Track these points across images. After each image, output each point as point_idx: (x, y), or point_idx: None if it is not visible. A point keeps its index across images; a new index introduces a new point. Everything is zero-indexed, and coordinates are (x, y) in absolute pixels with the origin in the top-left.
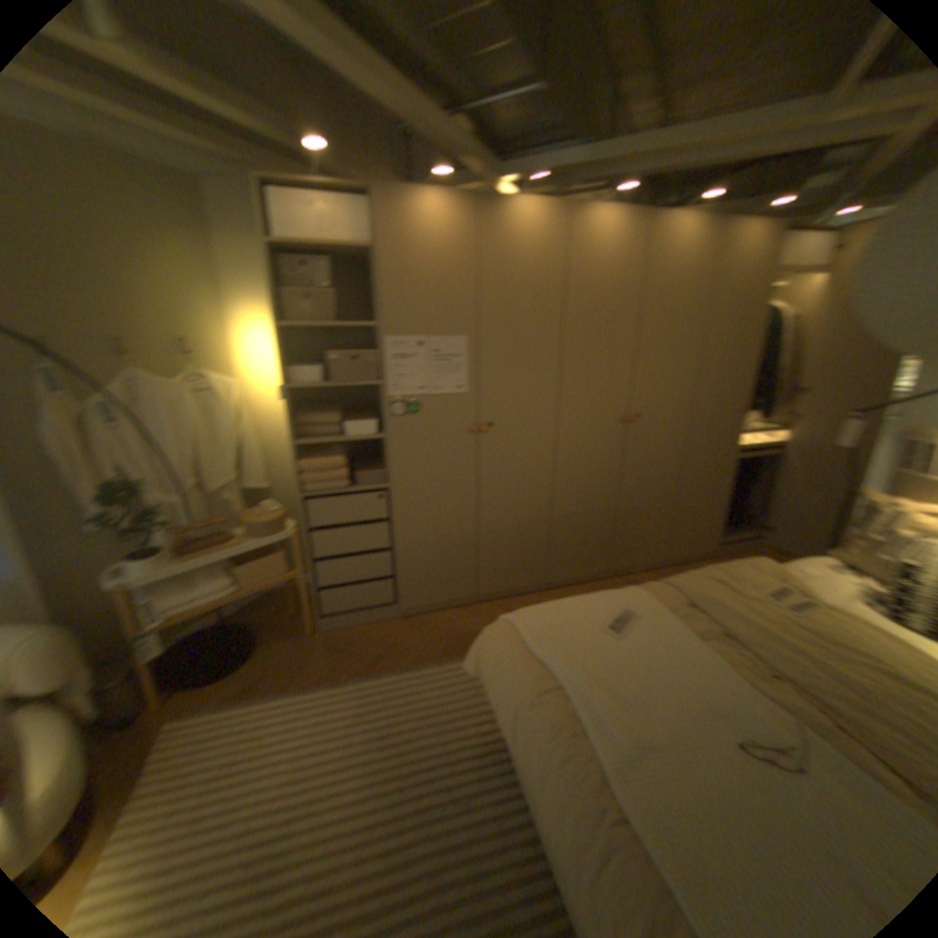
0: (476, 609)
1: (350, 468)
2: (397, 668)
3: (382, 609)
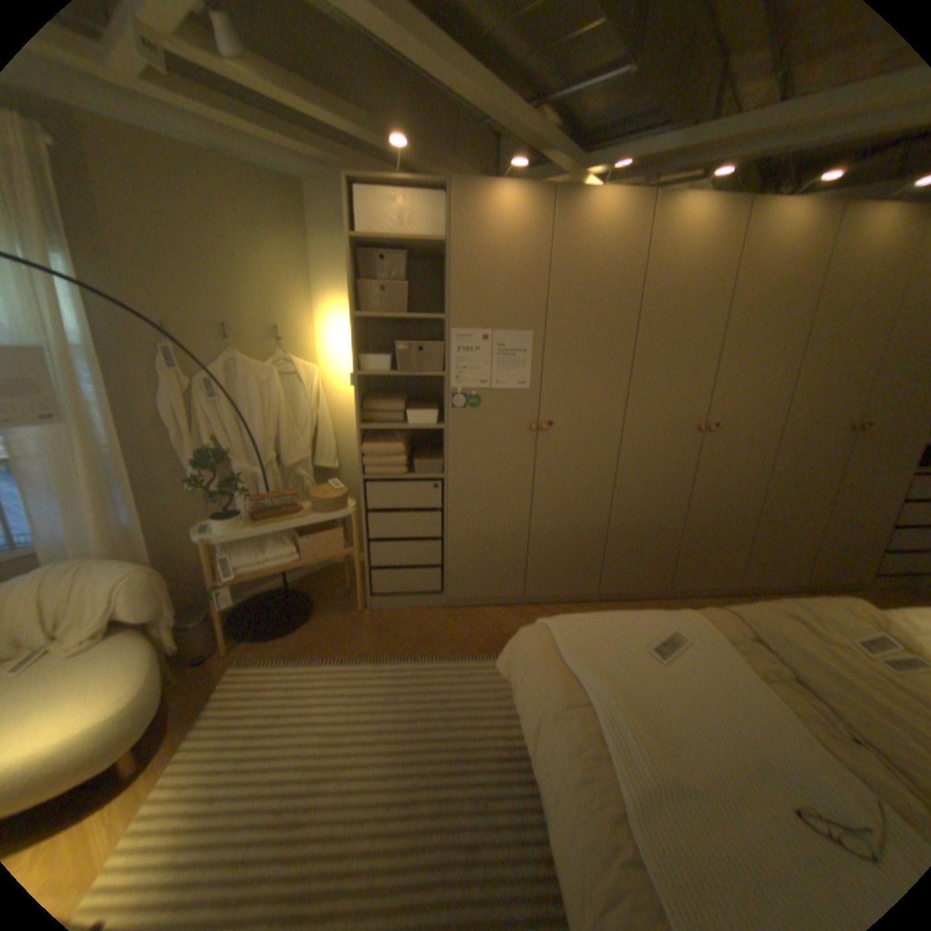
0: (519, 610)
1: (407, 456)
2: (433, 657)
3: (426, 597)
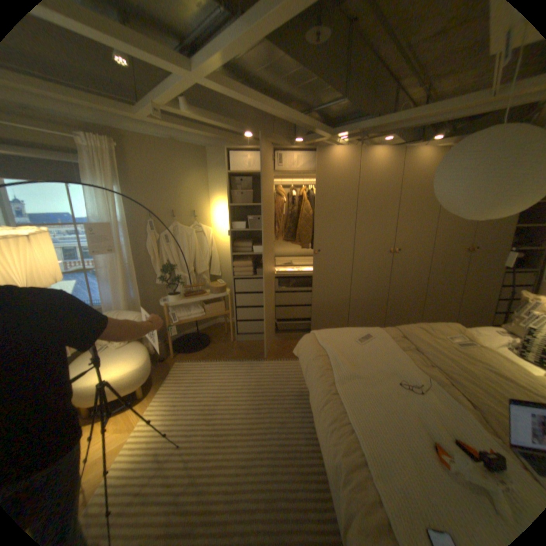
0: None
1: (253, 268)
2: (266, 360)
3: (263, 335)
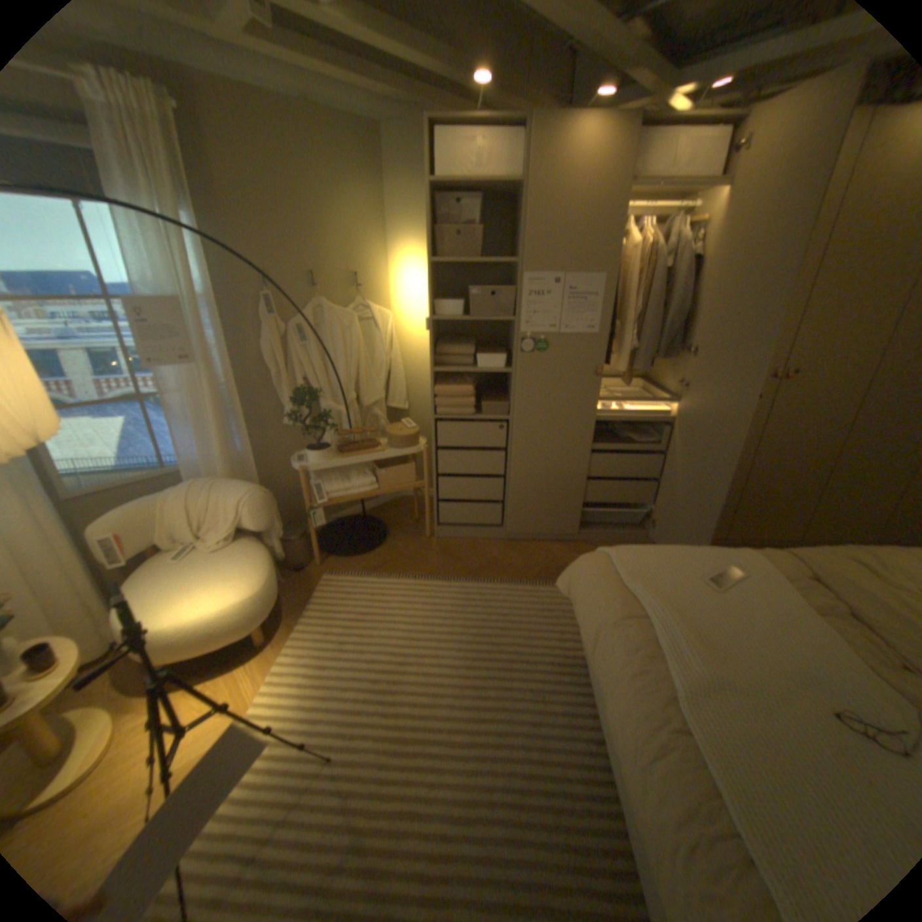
0: (573, 546)
1: (474, 399)
2: (494, 580)
3: (487, 529)
